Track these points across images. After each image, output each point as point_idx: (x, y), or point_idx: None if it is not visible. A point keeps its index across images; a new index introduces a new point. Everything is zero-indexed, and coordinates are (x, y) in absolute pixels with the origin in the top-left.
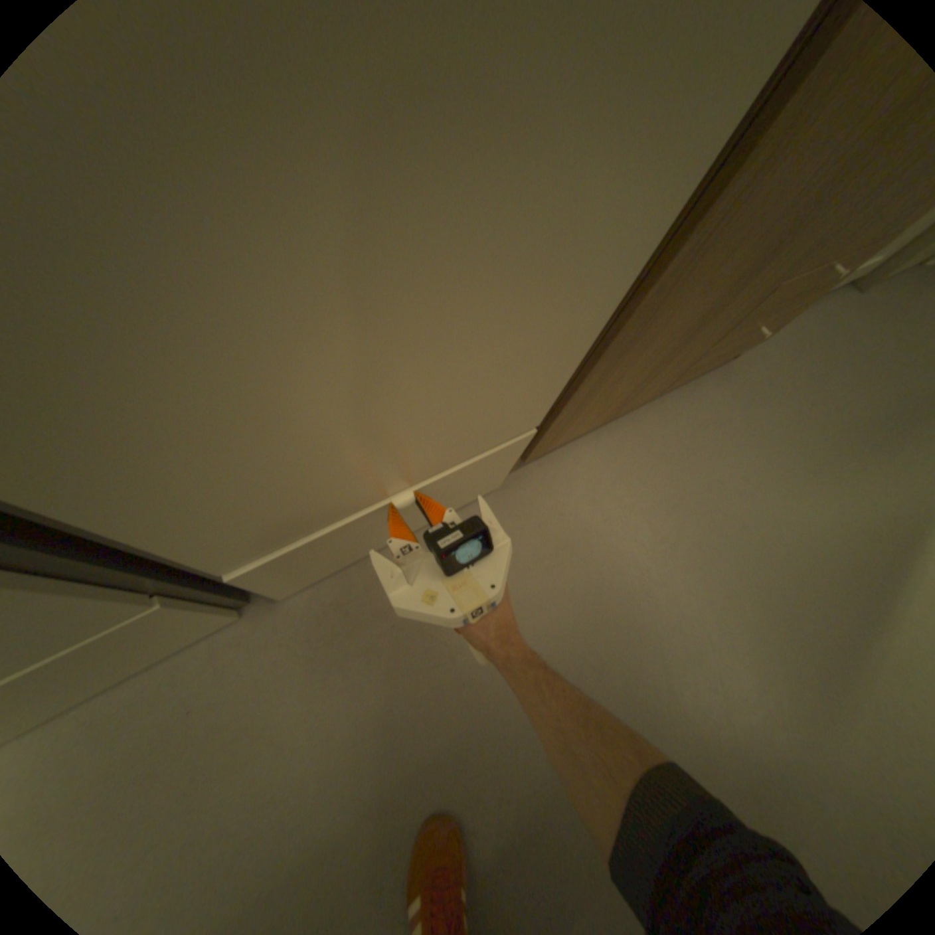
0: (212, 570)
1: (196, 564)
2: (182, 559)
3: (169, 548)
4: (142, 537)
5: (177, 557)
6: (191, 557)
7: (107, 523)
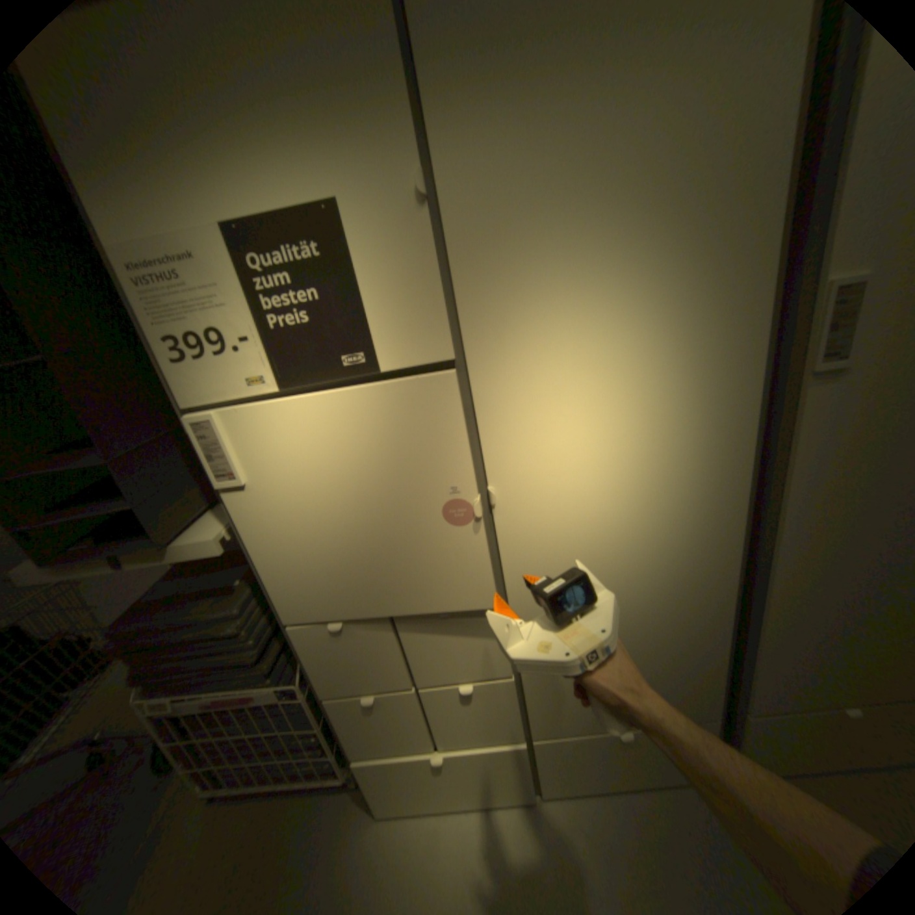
0: (751, 713)
1: (753, 703)
2: (745, 698)
3: (763, 681)
4: (765, 669)
5: (755, 691)
6: (761, 693)
7: (768, 656)
